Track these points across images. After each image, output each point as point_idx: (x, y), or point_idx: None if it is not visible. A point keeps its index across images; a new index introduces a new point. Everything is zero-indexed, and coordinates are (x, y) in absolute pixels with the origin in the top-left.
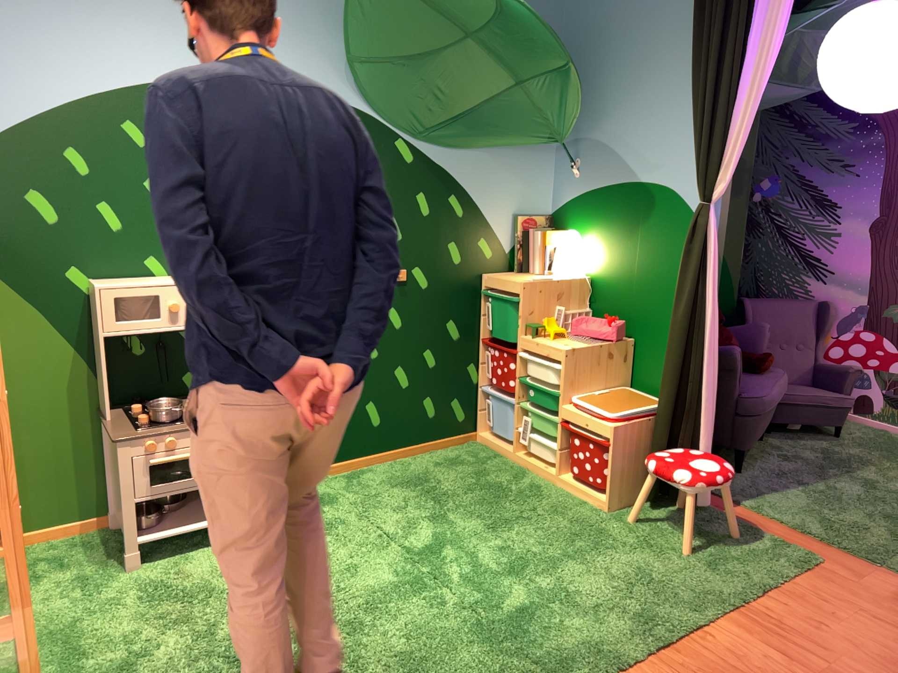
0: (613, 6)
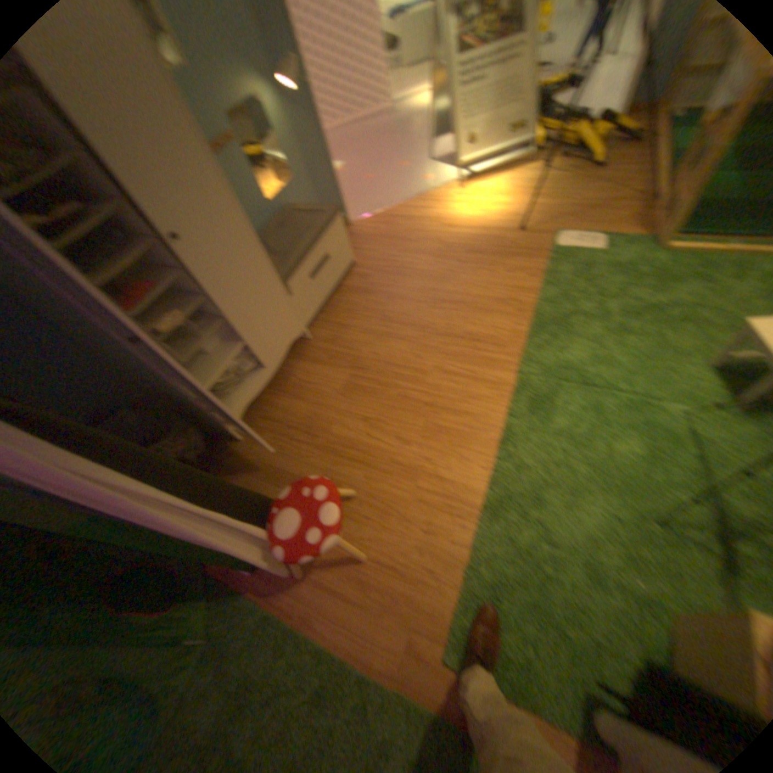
0: None
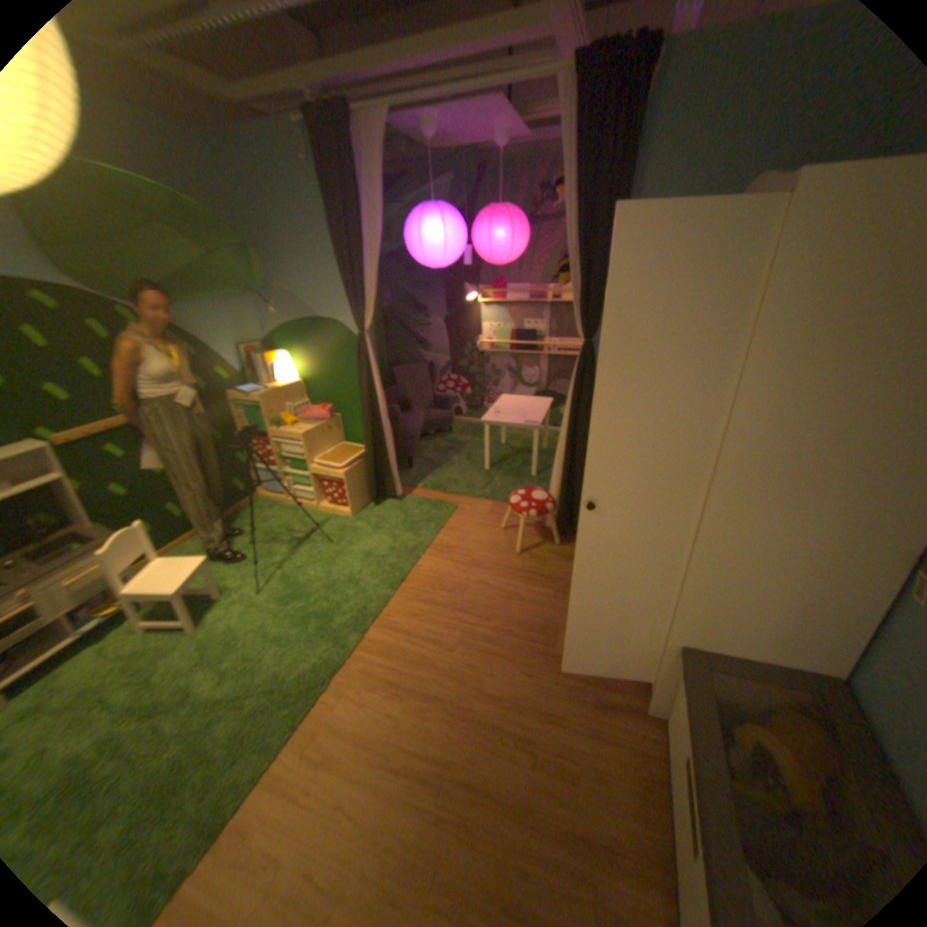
0: (266, 191)
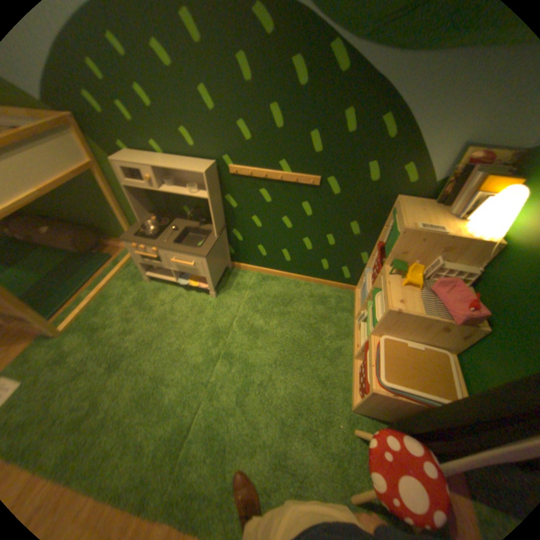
0: None
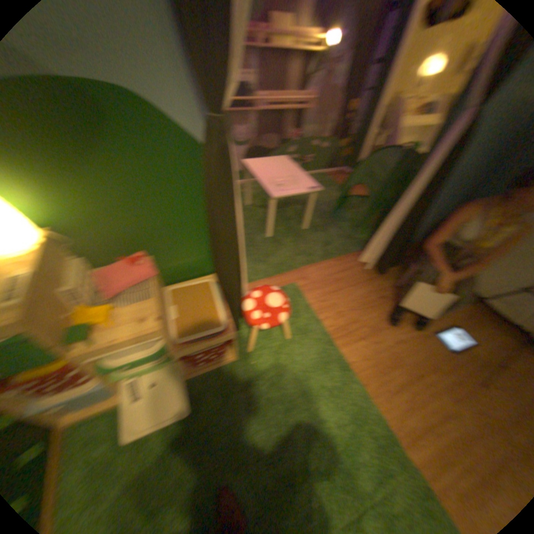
0: None
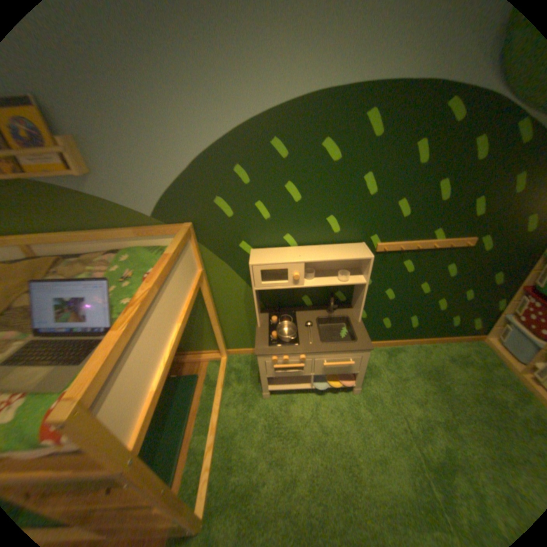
0: None
